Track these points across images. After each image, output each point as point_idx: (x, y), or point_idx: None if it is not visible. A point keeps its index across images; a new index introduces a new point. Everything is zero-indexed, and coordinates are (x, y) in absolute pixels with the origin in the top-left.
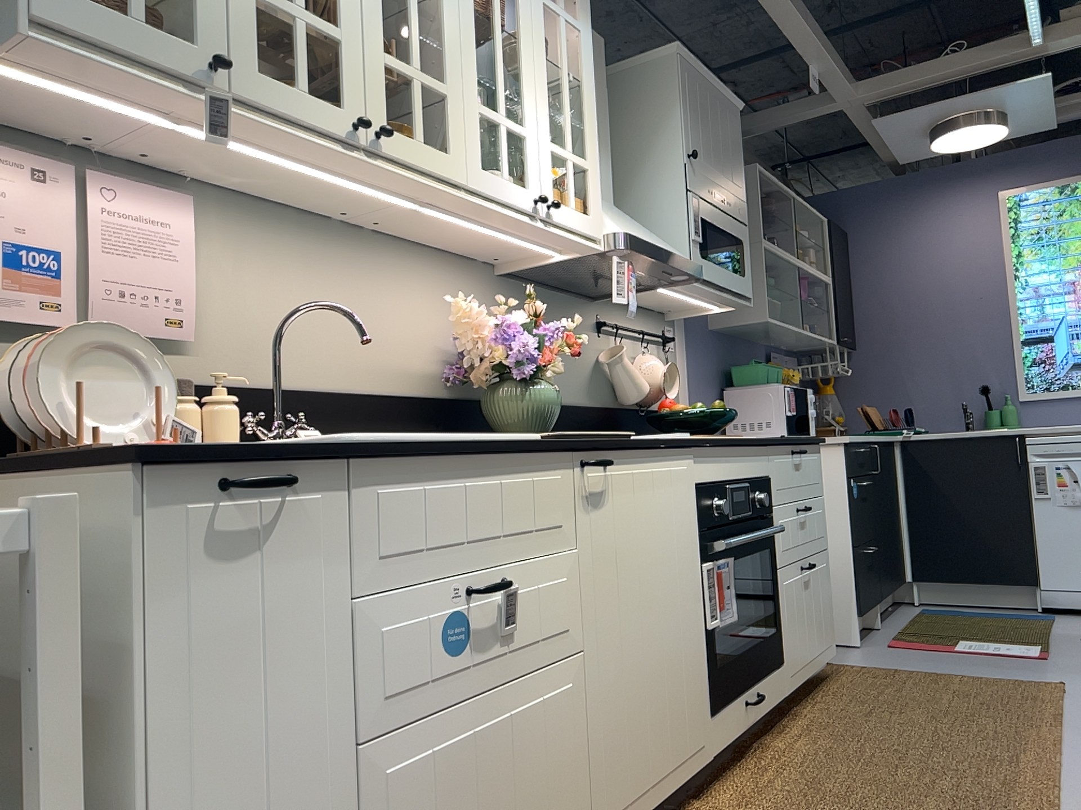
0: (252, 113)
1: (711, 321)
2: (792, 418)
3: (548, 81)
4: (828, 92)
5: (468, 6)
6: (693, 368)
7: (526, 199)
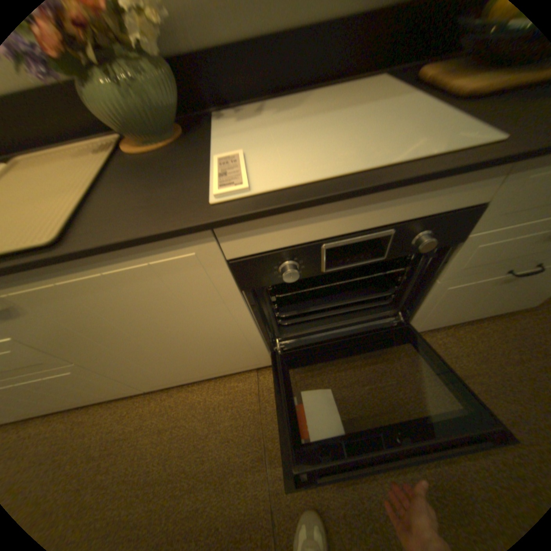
0: None
1: None
2: None
3: None
4: None
5: None
6: None
7: None
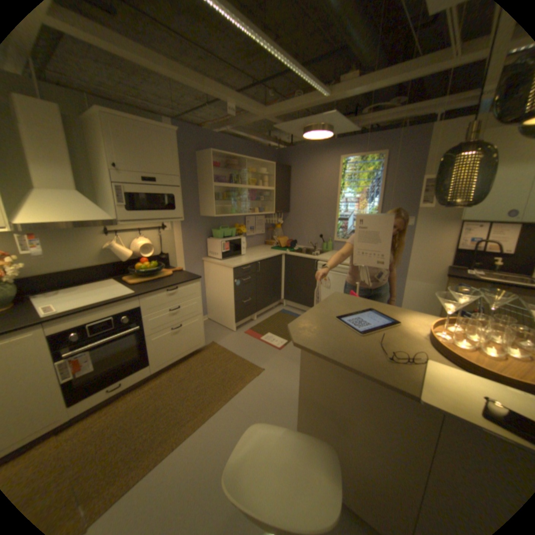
0: None
1: (200, 212)
2: (225, 252)
3: None
4: (248, 111)
5: None
6: (184, 234)
7: None
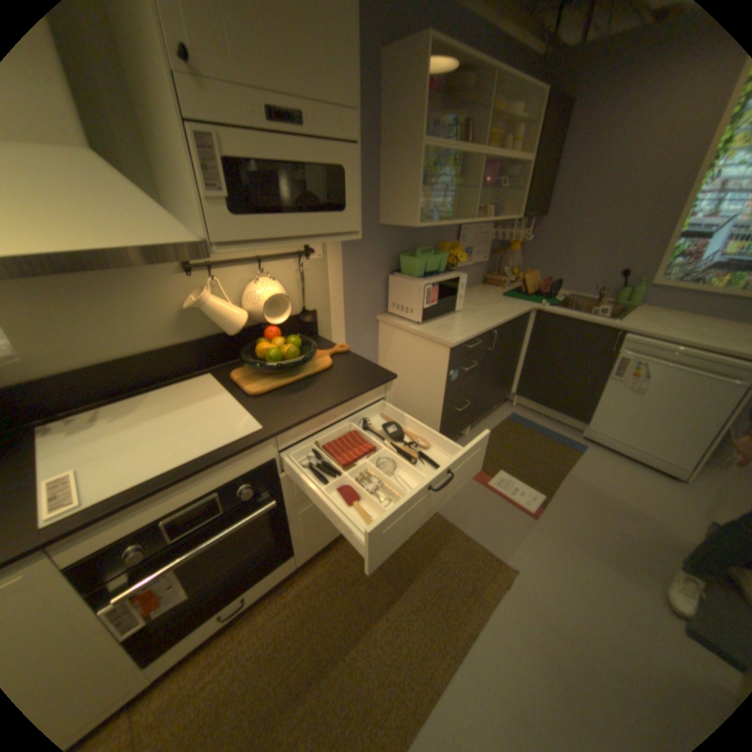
0: None
1: (380, 214)
2: (428, 308)
3: None
4: None
5: None
6: (347, 265)
7: None
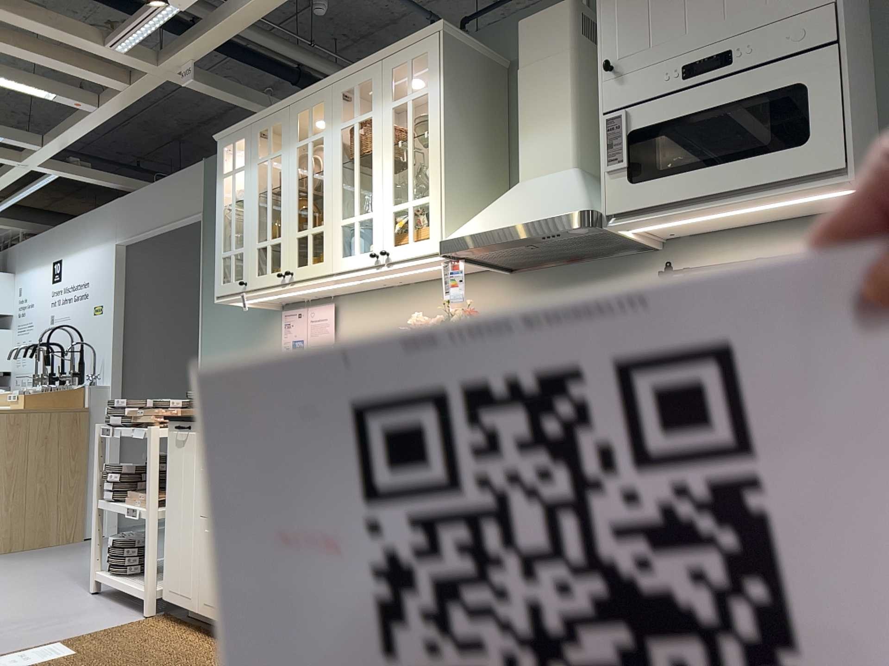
0: (256, 292)
1: None
2: None
3: (391, 163)
4: None
5: (353, 157)
6: None
7: (368, 258)
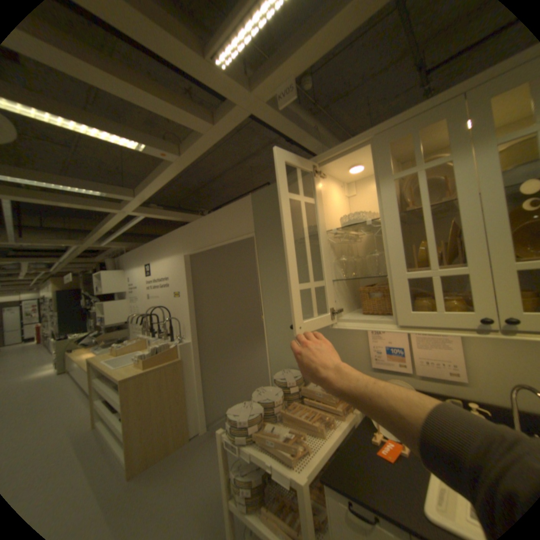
0: (412, 331)
1: None
2: None
3: None
4: None
5: None
6: None
7: None
